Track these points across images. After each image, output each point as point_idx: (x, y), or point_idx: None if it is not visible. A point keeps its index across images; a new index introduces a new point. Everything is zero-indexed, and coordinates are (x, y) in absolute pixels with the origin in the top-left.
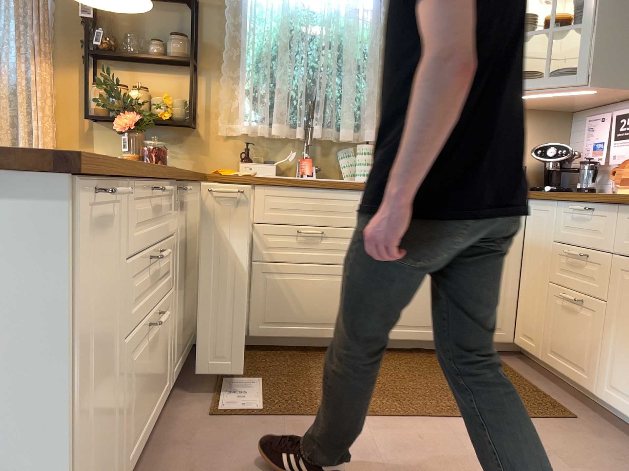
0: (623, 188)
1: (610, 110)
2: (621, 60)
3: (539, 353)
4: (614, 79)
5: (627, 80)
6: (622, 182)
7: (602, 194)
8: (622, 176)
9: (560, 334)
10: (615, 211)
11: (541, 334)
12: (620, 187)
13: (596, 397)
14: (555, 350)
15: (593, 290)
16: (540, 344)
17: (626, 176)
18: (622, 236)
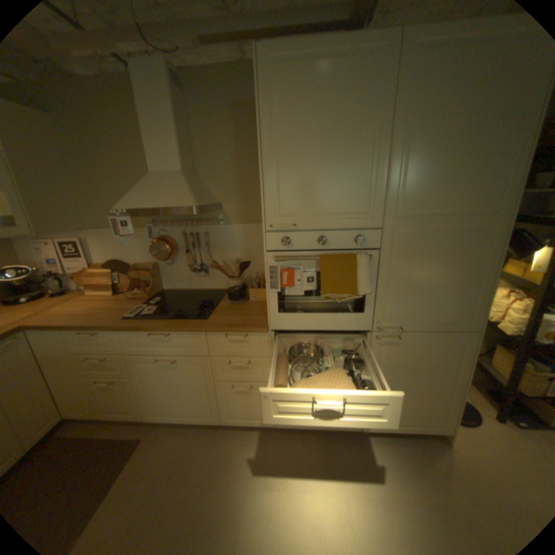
0: (88, 291)
1: (47, 235)
2: (49, 213)
3: (89, 417)
4: (51, 227)
5: (60, 226)
6: (84, 287)
7: (98, 323)
8: (81, 281)
9: (102, 403)
10: (113, 333)
11: (86, 407)
12: (85, 290)
13: (142, 421)
14: (102, 411)
15: (116, 375)
16: (88, 412)
17: (85, 283)
18: (125, 346)
